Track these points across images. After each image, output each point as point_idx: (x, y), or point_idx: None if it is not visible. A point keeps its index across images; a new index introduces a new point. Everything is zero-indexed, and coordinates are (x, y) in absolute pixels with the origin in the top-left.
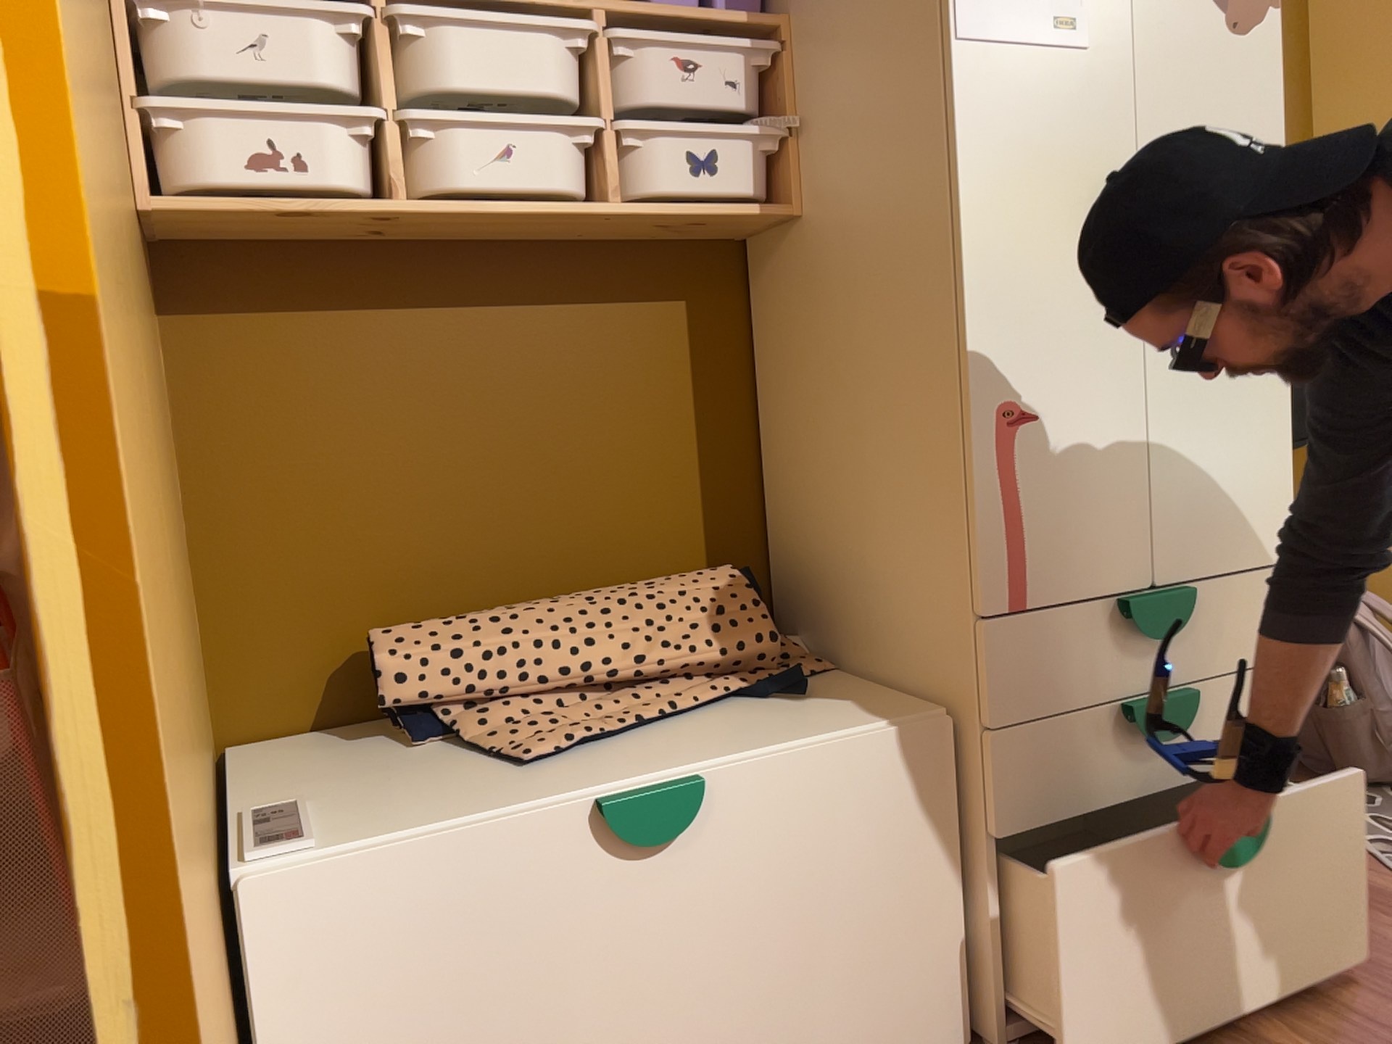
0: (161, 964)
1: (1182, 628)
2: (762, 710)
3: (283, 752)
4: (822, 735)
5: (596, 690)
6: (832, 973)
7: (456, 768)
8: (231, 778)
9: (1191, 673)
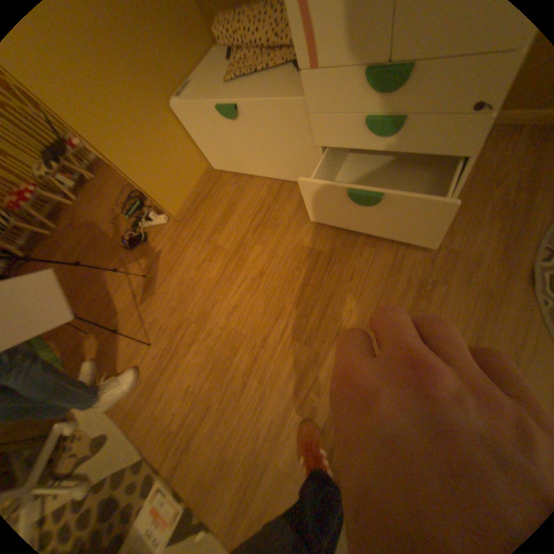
0: (88, 140)
1: (396, 87)
2: (283, 72)
3: (214, 50)
4: (271, 95)
5: (262, 47)
6: (284, 157)
7: (219, 74)
8: (199, 60)
9: (408, 108)
